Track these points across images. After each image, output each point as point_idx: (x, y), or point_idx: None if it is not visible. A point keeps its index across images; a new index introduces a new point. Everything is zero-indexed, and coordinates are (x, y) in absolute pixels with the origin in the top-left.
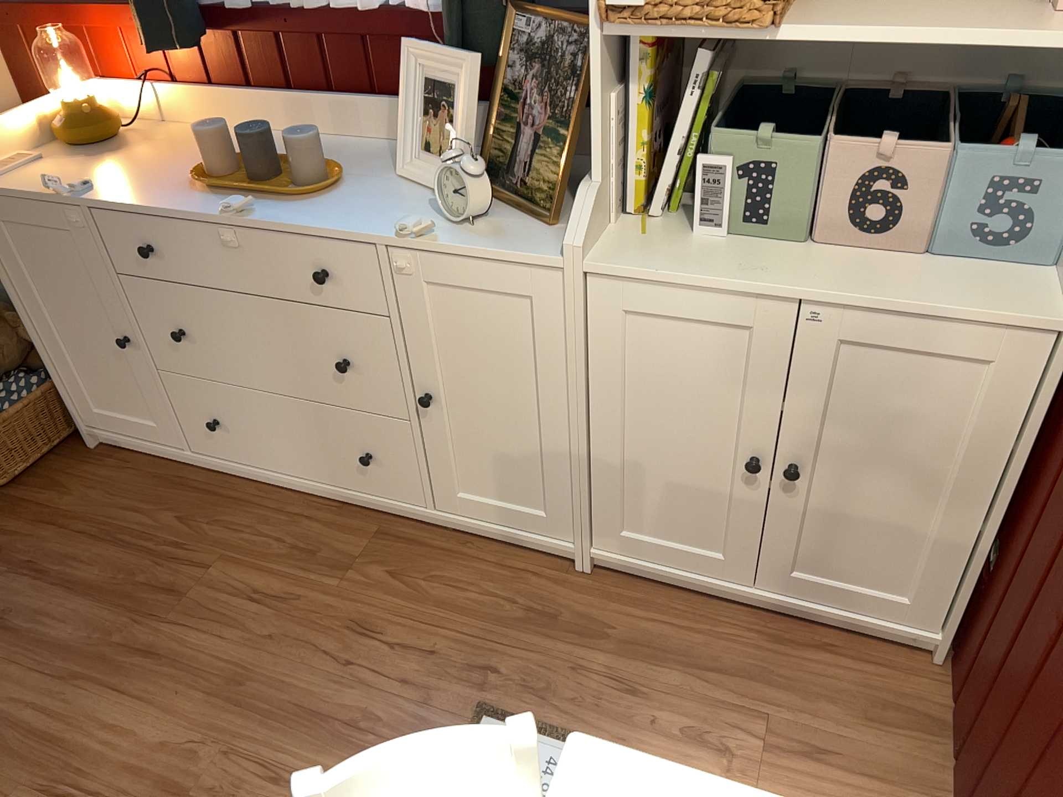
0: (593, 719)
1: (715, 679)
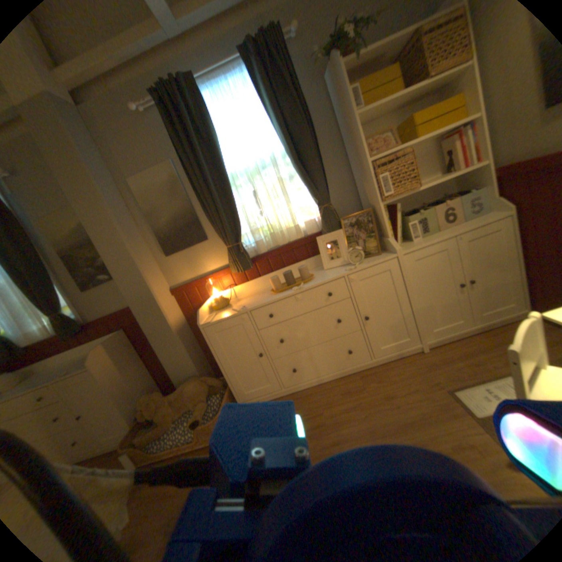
0: (484, 377)
1: (495, 352)
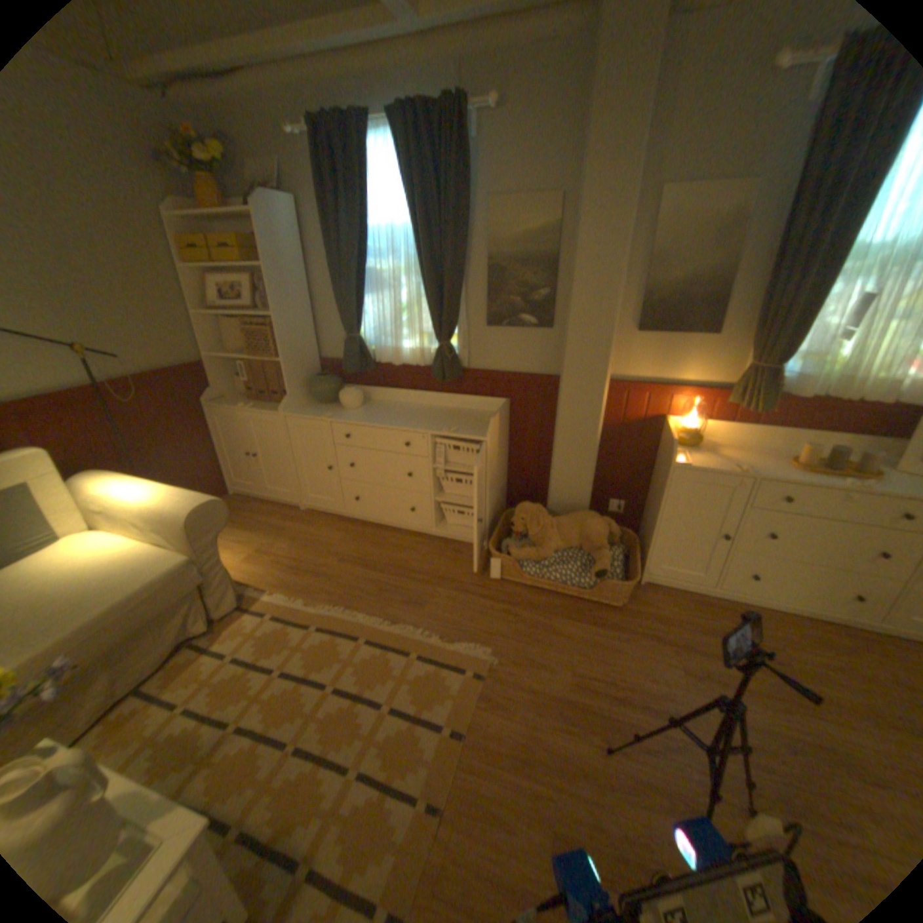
0: None
1: None
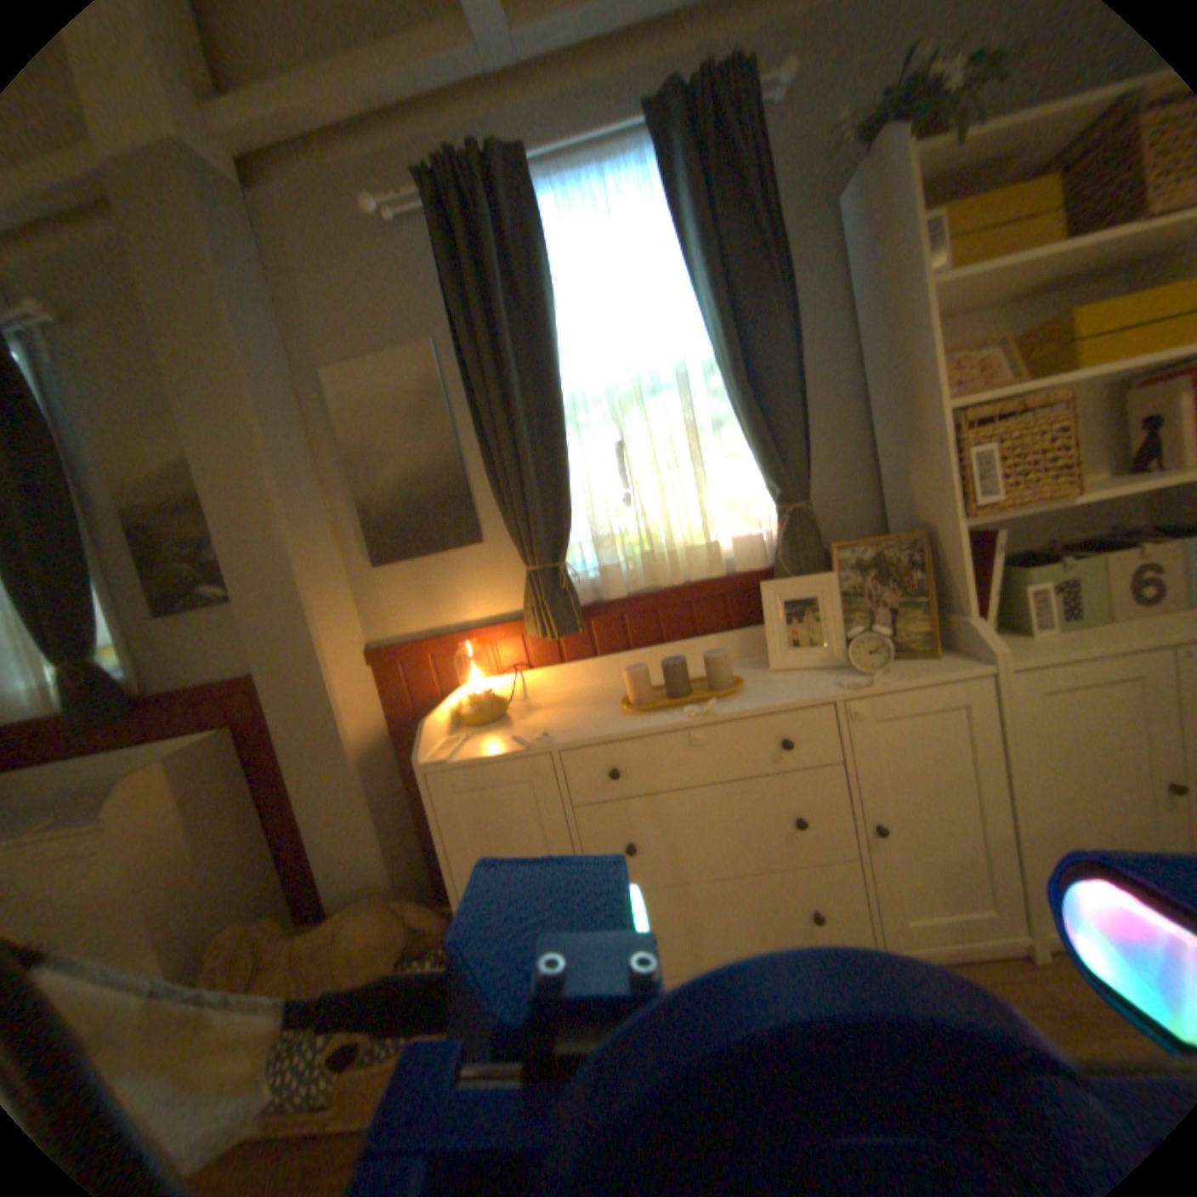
0: None
1: None
